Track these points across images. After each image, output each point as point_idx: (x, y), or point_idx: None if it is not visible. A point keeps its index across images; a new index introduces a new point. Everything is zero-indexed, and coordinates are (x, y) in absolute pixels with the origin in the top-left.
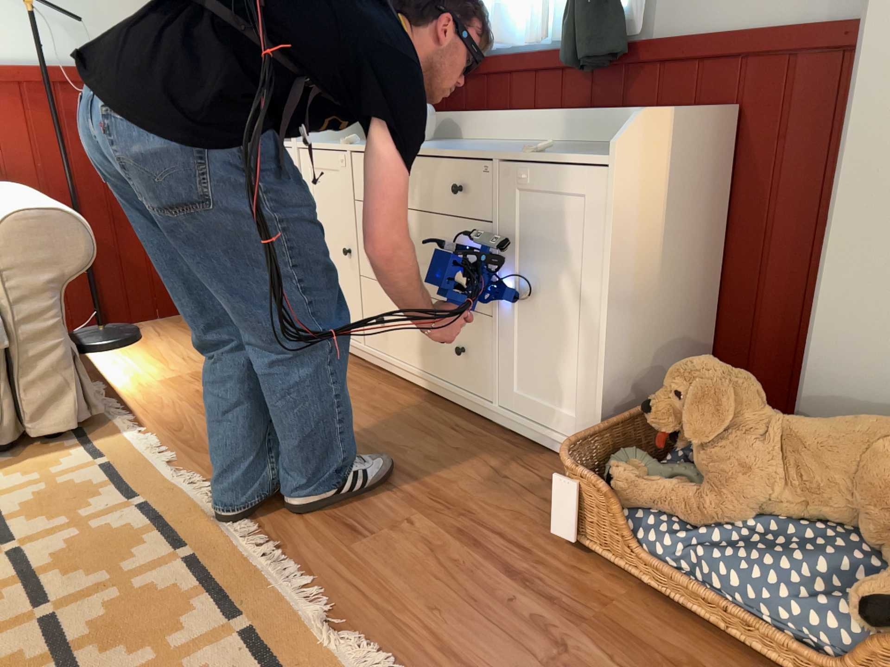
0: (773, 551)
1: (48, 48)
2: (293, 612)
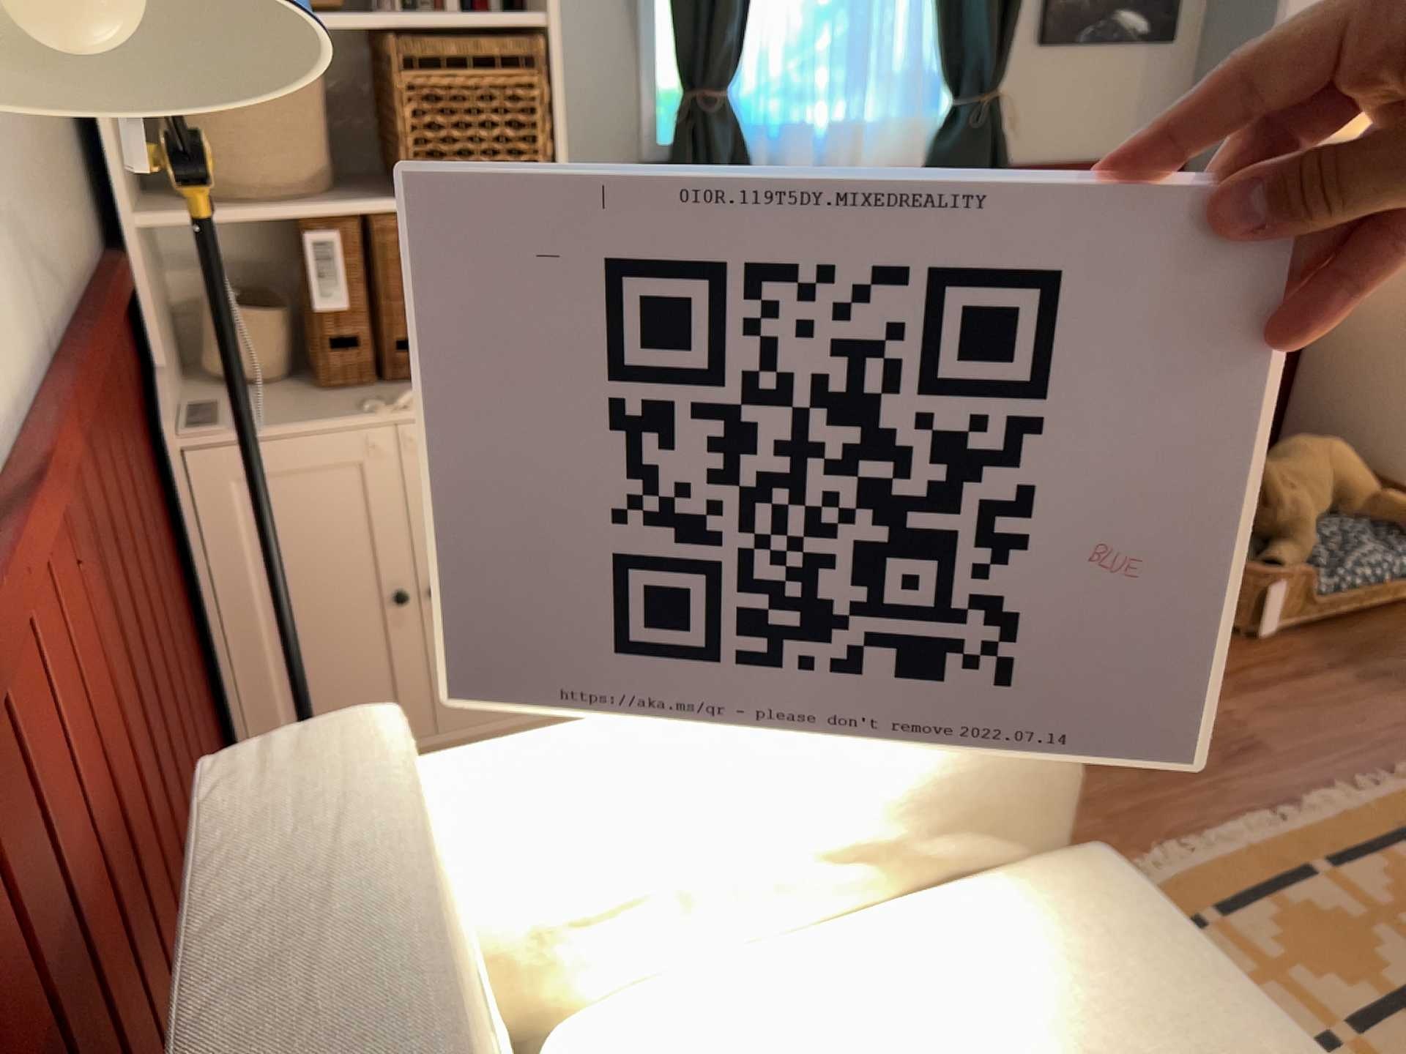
0: (1362, 546)
1: (1, 320)
2: (1400, 798)
